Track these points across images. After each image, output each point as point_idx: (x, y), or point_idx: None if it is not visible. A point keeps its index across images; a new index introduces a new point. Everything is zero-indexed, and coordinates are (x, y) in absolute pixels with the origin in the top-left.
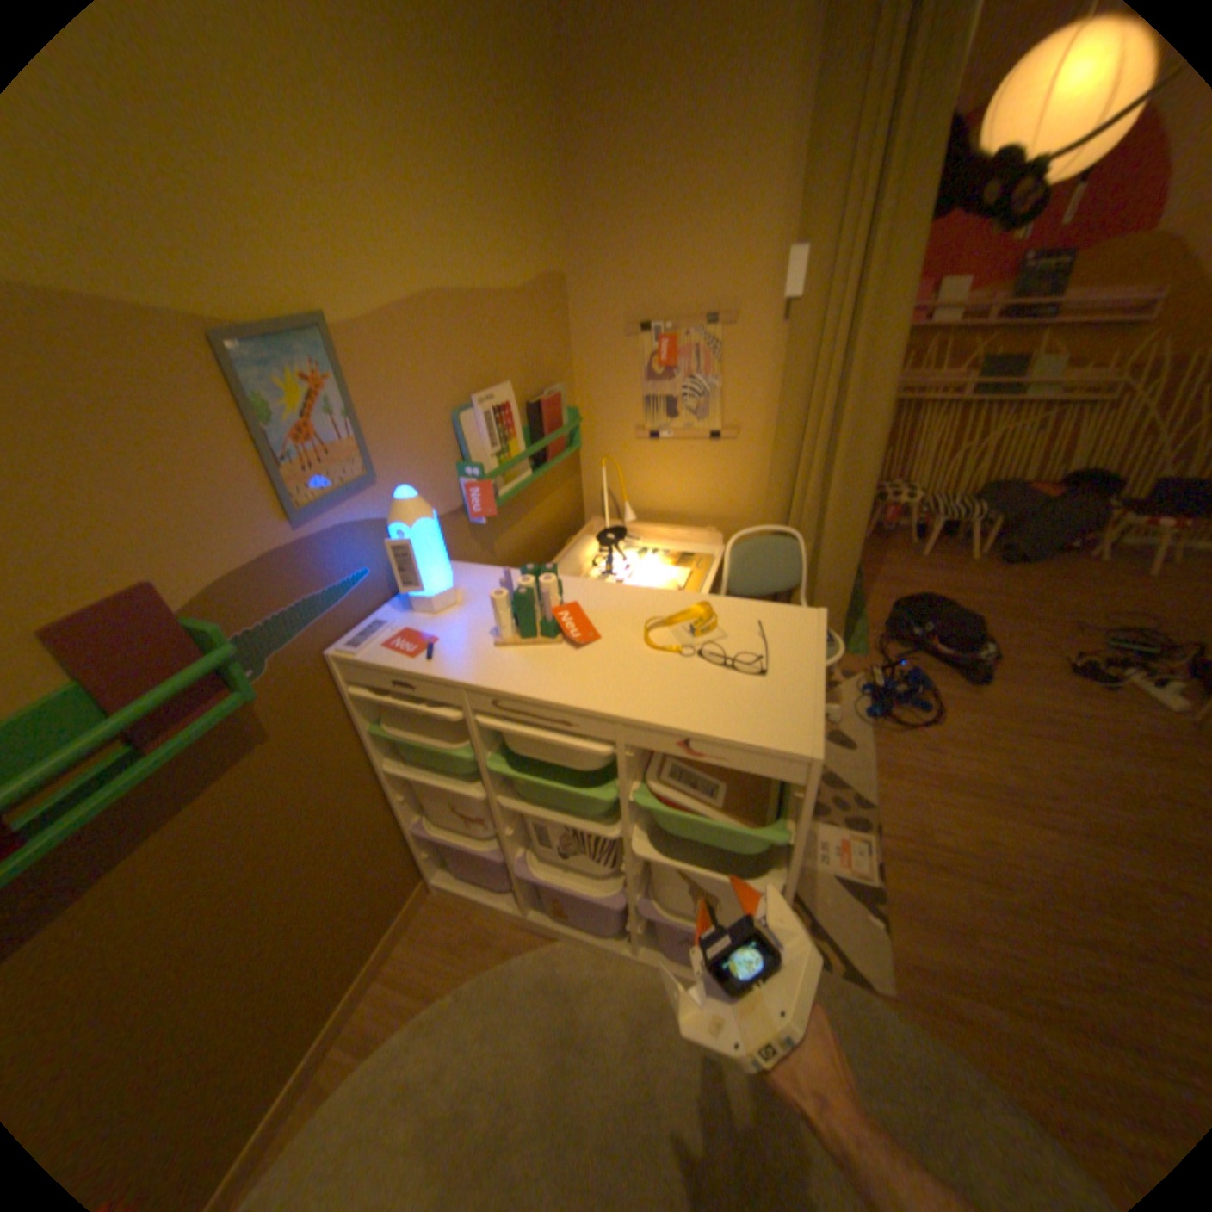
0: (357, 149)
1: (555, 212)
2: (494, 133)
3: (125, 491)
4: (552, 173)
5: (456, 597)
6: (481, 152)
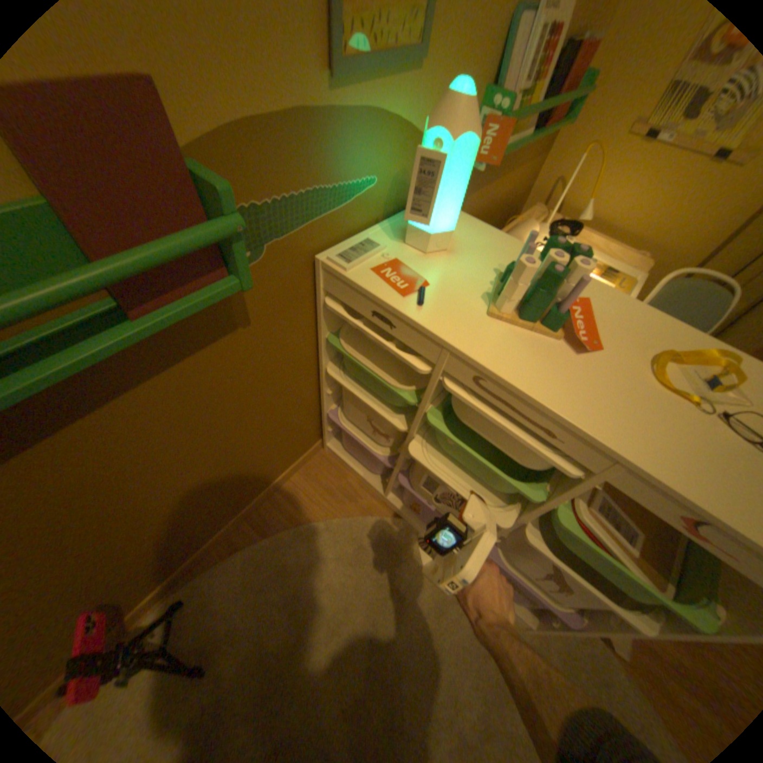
0: None
1: None
2: None
3: None
4: None
5: (450, 243)
6: None
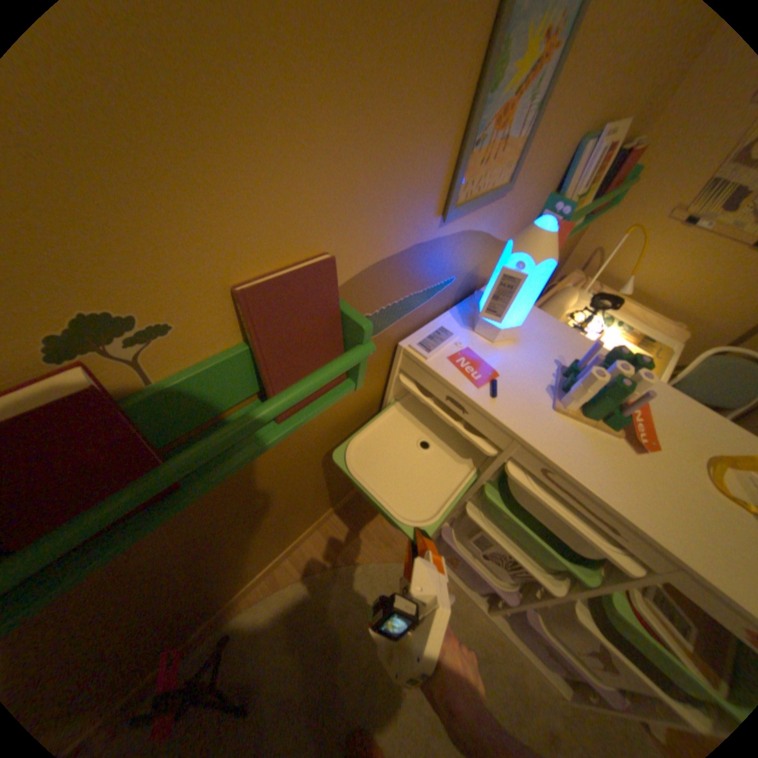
0: None
1: None
2: None
3: (361, 131)
4: None
5: (515, 333)
6: None
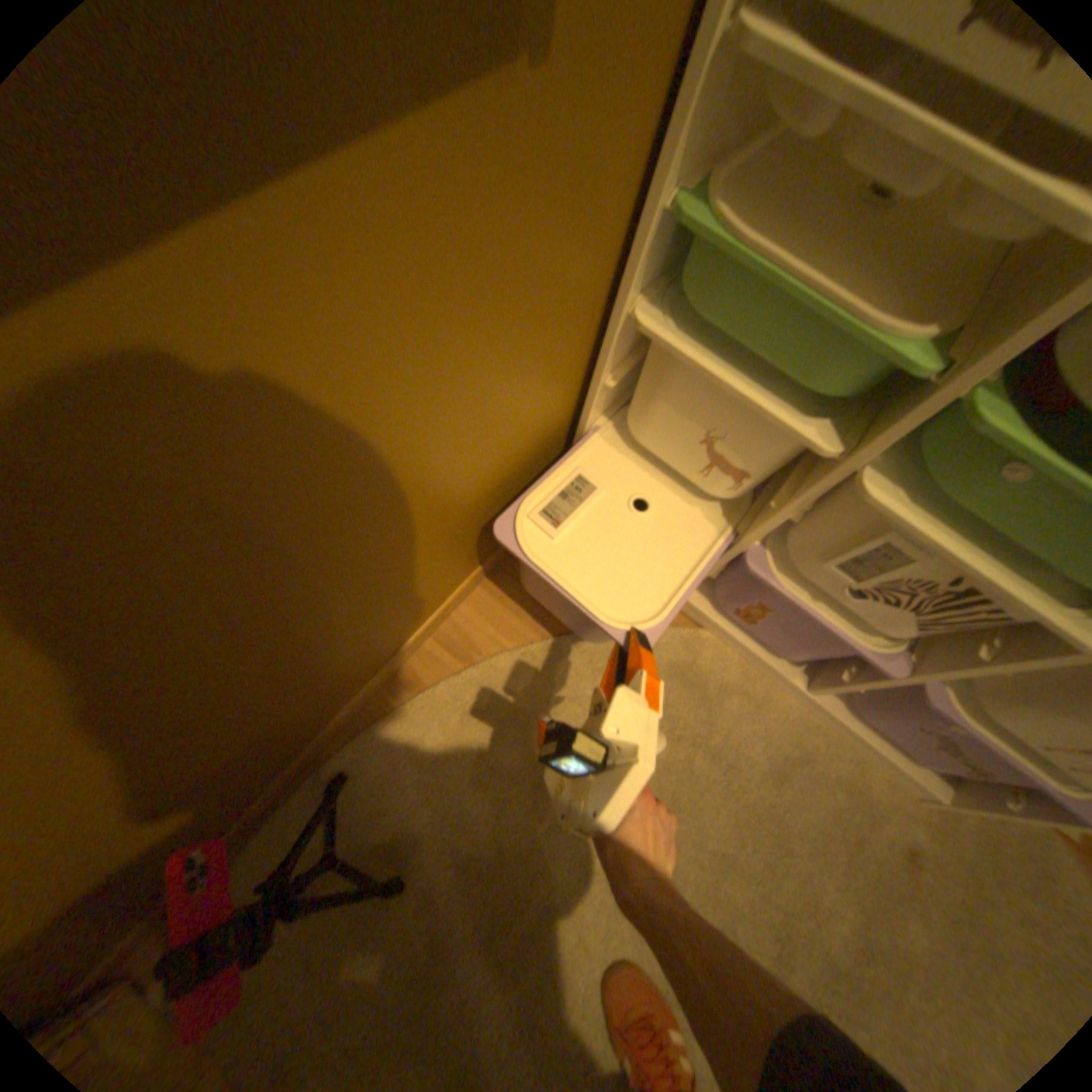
0: None
1: None
2: None
3: None
4: None
5: None
6: None
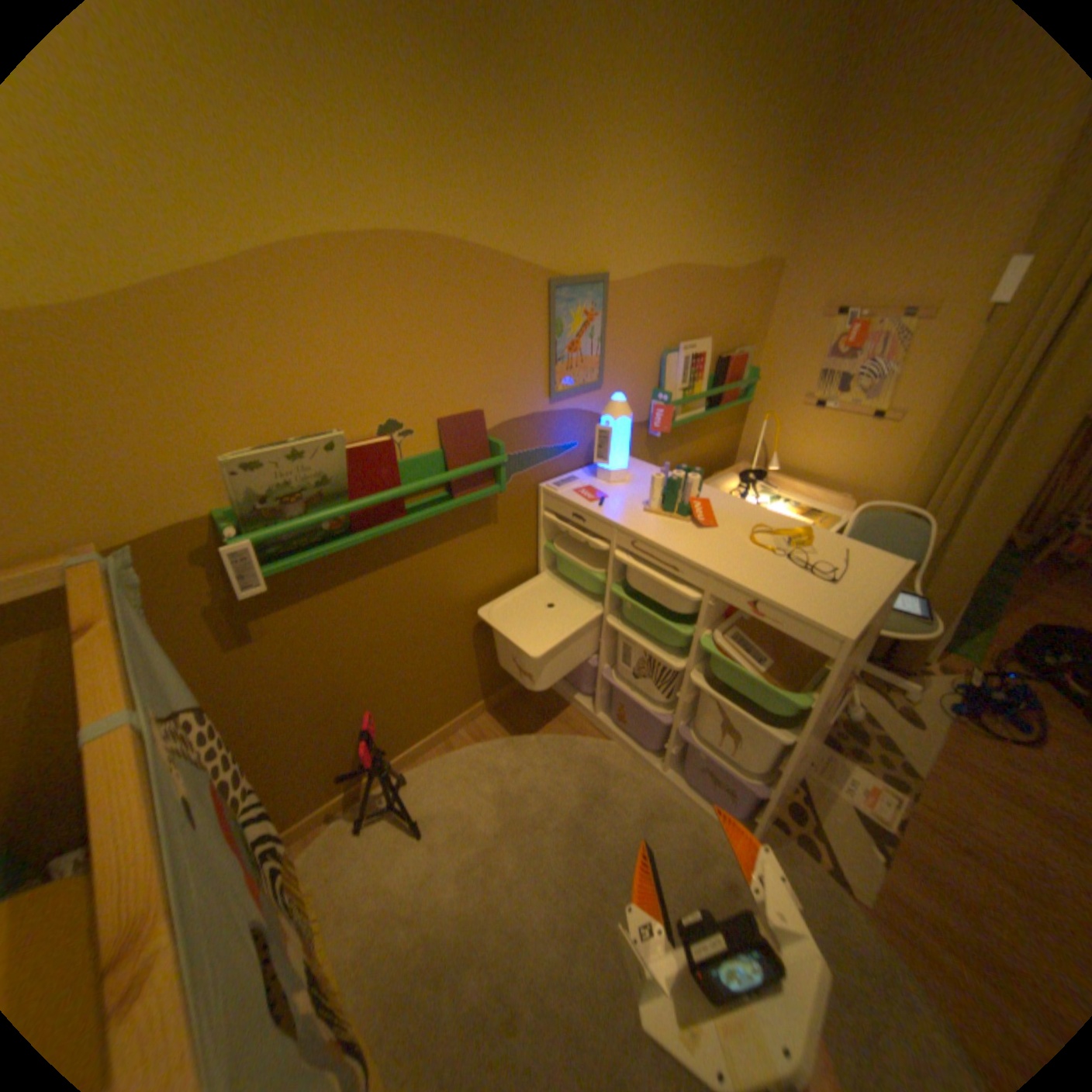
0: (662, 172)
1: (793, 209)
2: (761, 151)
3: (489, 360)
4: (800, 178)
5: (625, 477)
6: (746, 167)
